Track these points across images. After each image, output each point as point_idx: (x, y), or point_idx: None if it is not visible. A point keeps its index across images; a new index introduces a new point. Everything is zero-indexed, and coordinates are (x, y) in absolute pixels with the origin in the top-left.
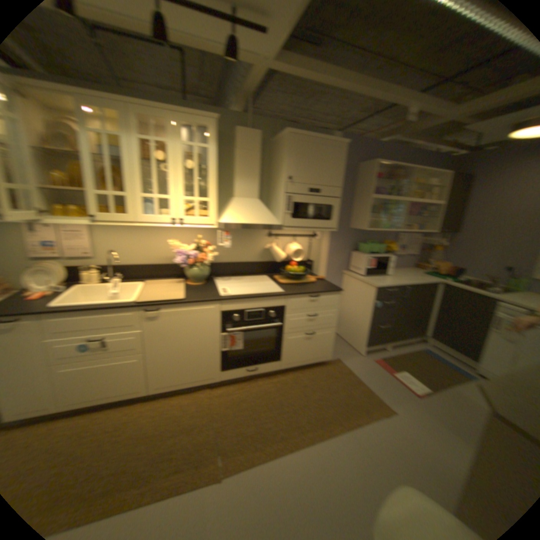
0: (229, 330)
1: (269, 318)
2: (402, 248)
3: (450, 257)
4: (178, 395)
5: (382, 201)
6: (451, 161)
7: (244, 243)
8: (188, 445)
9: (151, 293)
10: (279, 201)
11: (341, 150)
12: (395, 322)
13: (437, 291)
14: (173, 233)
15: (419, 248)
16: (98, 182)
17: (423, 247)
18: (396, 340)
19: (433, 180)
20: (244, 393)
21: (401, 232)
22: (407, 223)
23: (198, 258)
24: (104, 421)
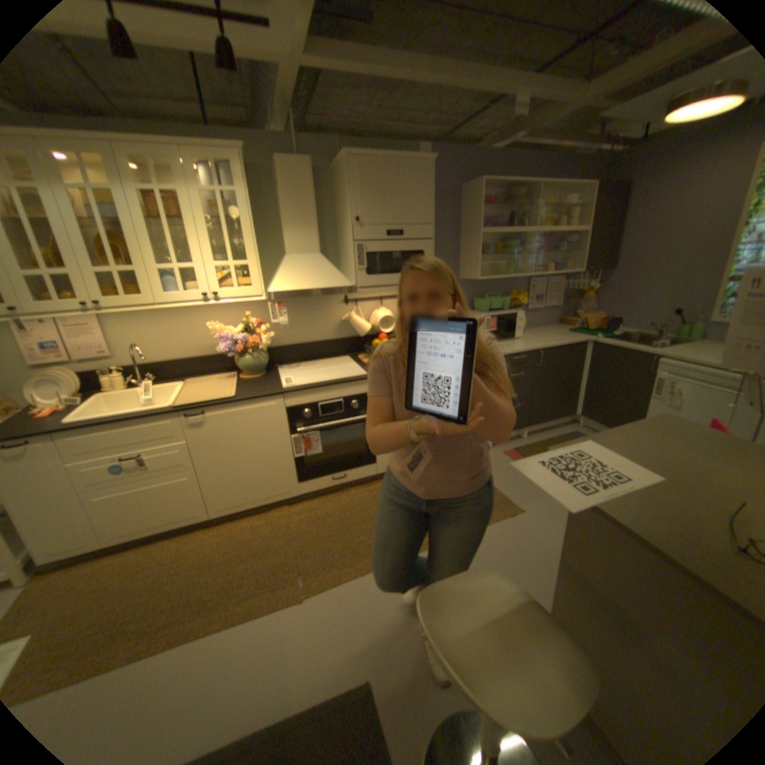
0: (302, 430)
1: (355, 411)
2: (538, 299)
3: (607, 305)
4: (251, 516)
5: (503, 236)
6: (601, 165)
7: (315, 317)
8: (264, 569)
9: (196, 394)
10: (350, 254)
11: (428, 171)
12: (530, 400)
13: (586, 353)
14: (217, 313)
15: (563, 297)
16: (102, 256)
17: (569, 295)
18: (533, 424)
19: (573, 197)
20: (334, 506)
21: (535, 277)
22: (540, 264)
23: (253, 343)
24: (163, 552)
